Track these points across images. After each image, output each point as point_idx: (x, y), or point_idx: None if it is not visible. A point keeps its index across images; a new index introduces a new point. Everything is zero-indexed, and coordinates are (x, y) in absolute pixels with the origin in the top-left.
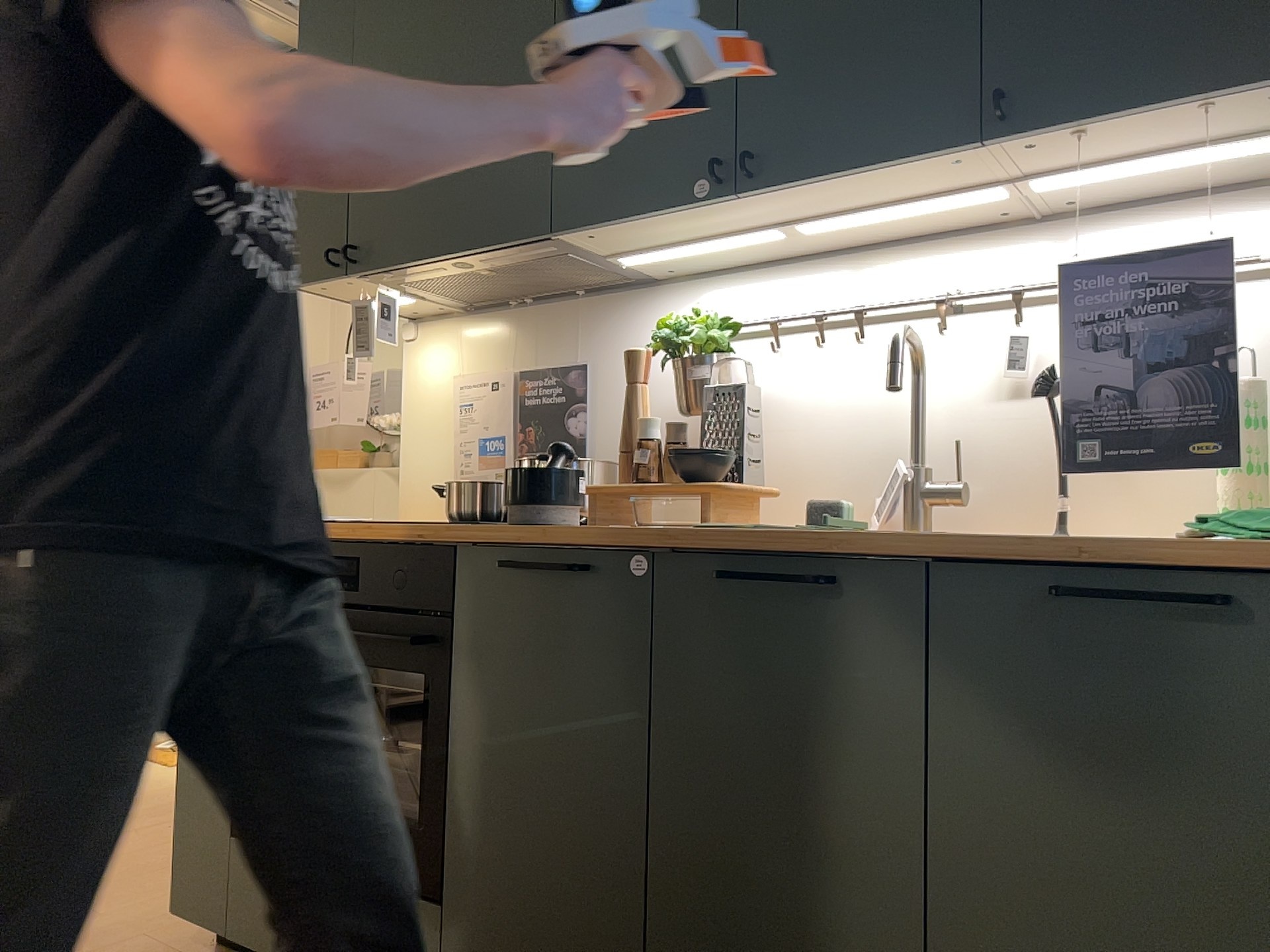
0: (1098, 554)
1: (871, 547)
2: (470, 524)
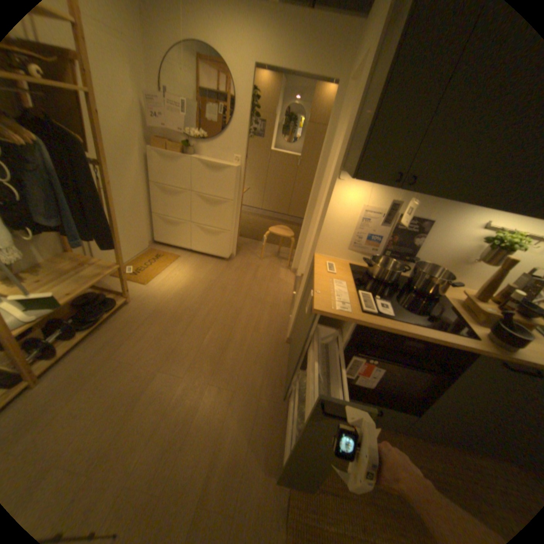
0: None
1: None
2: (477, 339)
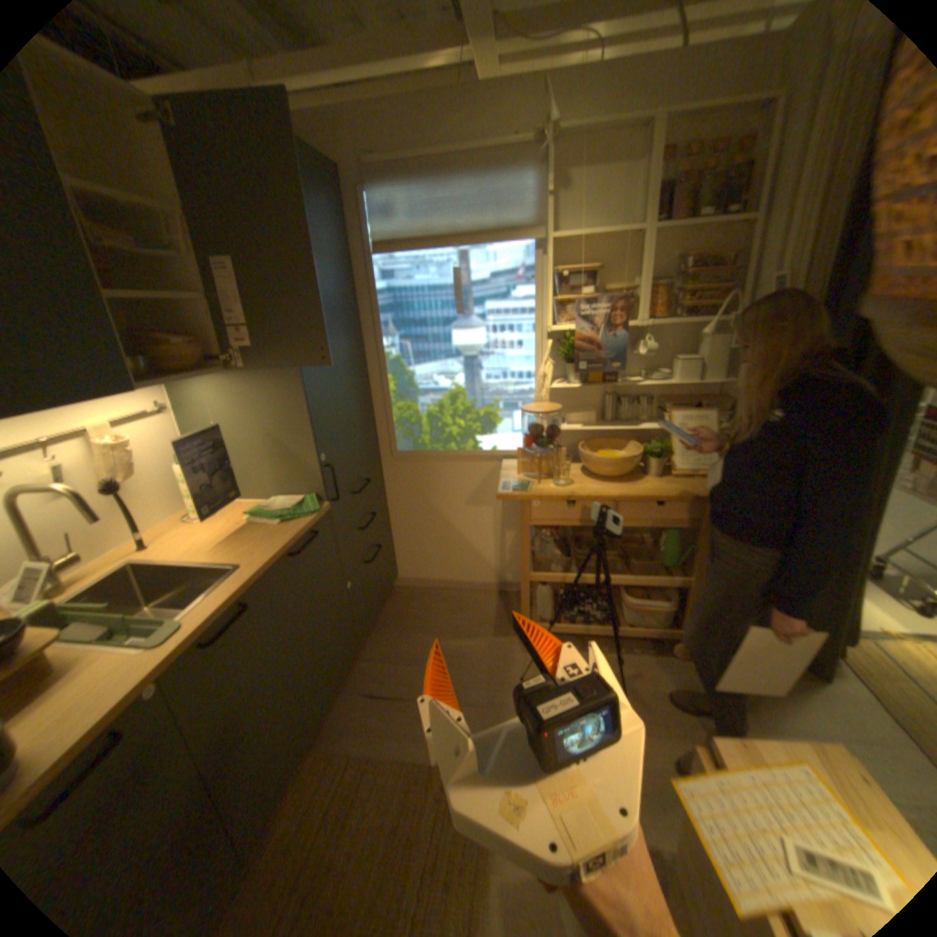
0: (295, 539)
1: (250, 583)
2: None
